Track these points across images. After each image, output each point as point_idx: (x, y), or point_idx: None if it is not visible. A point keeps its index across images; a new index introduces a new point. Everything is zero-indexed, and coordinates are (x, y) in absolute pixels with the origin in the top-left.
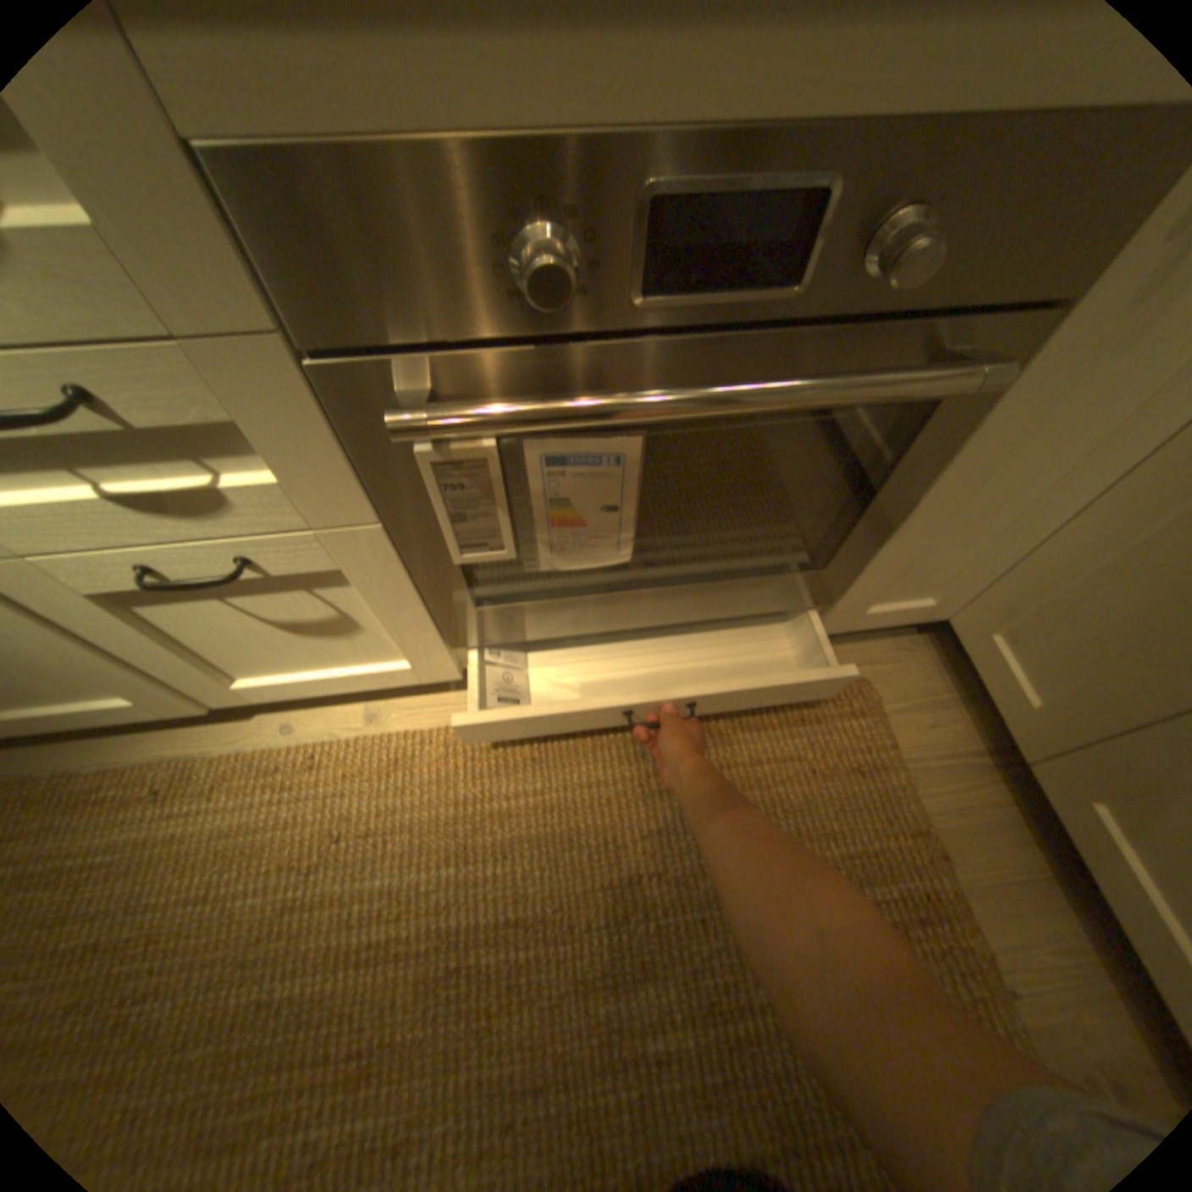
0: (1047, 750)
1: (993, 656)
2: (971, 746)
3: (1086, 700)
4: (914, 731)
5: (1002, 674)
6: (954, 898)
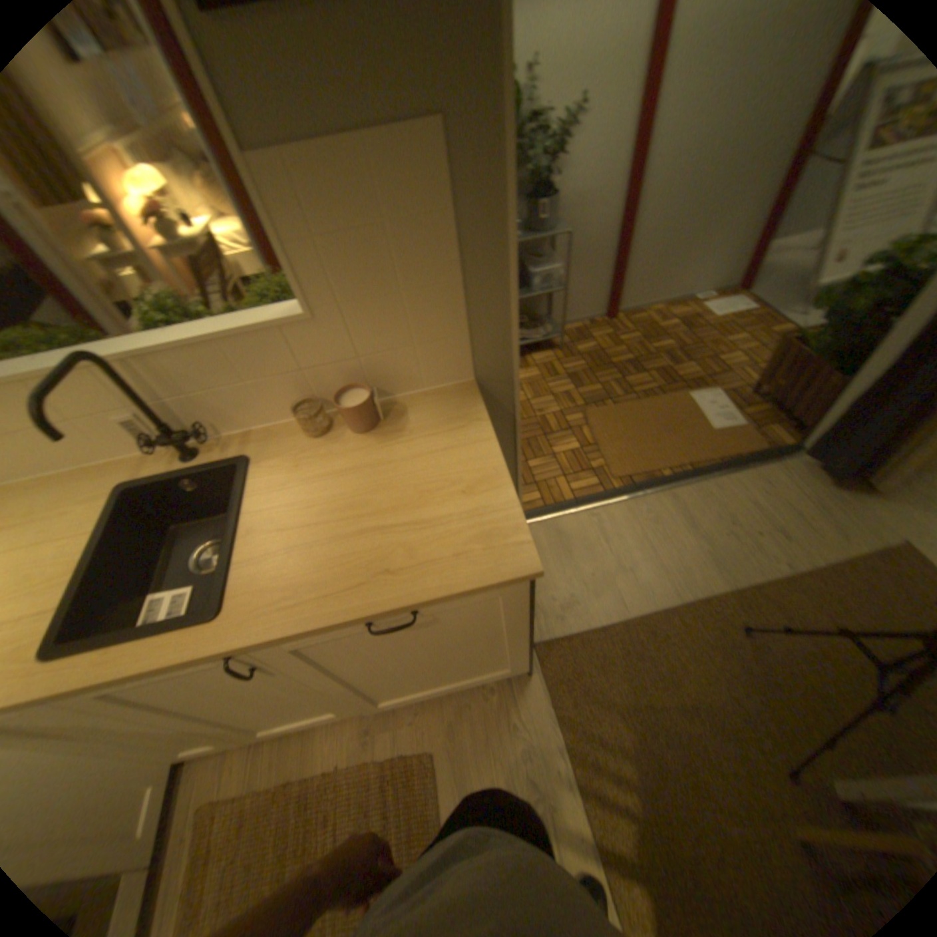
0: (234, 747)
1: (188, 759)
2: (242, 755)
3: (204, 747)
4: (228, 789)
5: (197, 757)
6: (296, 792)
